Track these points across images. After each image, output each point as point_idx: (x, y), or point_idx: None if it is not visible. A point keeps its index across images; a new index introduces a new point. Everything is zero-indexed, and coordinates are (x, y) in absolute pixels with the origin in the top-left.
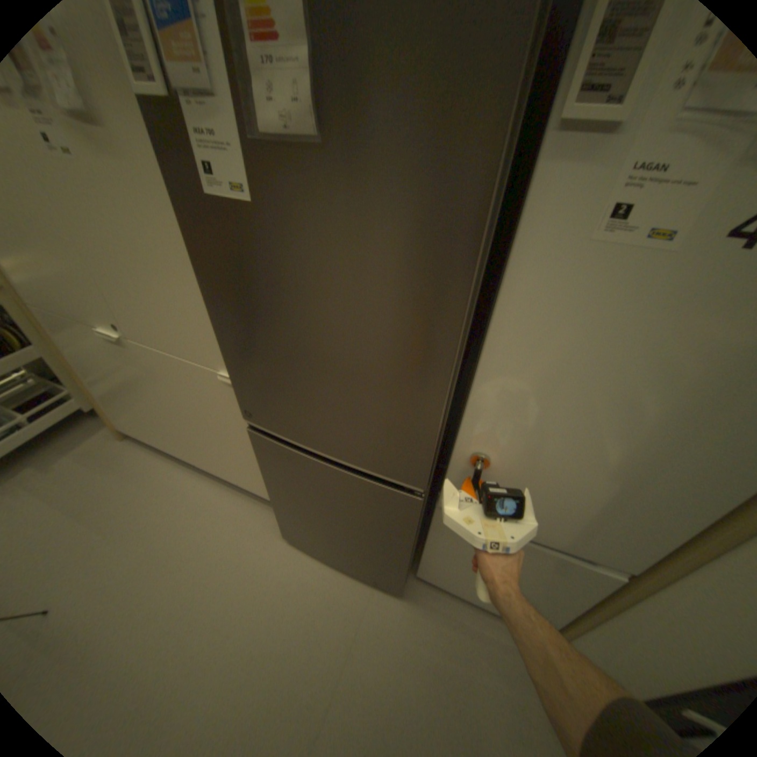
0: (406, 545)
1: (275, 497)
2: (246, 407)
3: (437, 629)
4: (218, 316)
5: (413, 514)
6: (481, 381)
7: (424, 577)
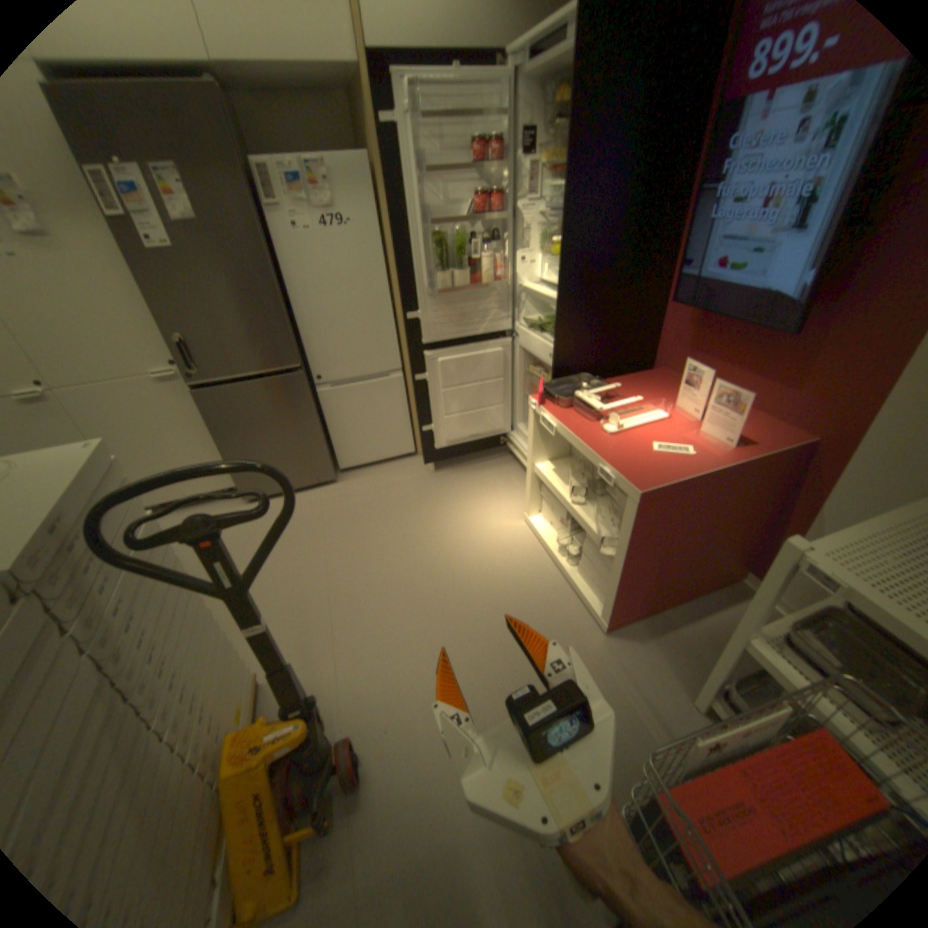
0: (314, 419)
1: (225, 452)
2: (187, 372)
3: (363, 480)
4: (159, 313)
5: (305, 389)
6: (294, 302)
7: (344, 466)
